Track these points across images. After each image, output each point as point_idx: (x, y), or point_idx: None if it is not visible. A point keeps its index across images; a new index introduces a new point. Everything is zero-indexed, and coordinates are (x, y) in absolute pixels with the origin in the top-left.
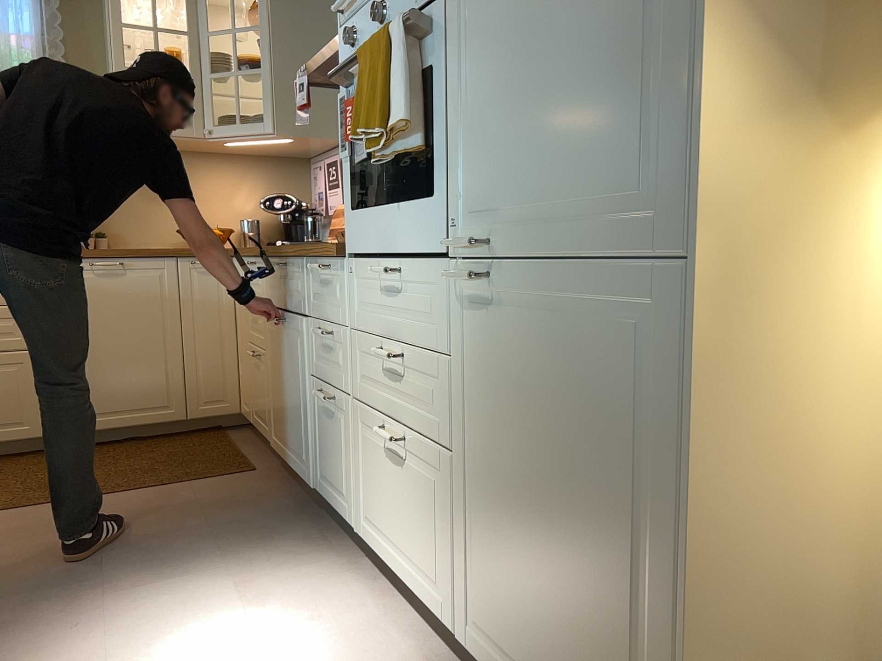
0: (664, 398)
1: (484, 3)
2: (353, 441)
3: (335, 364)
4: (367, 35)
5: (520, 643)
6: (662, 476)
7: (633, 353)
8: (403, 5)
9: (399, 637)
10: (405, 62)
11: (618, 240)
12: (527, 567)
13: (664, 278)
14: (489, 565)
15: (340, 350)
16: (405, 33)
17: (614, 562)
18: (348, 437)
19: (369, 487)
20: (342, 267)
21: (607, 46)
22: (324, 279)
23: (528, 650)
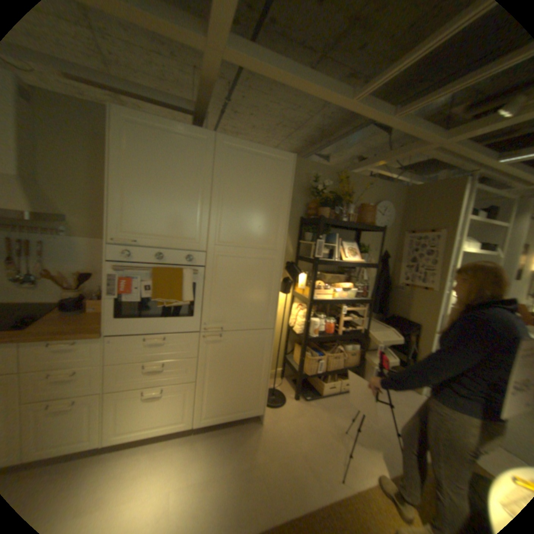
0: (263, 348)
1: (220, 276)
2: (98, 411)
3: (71, 387)
4: (138, 257)
5: (220, 409)
6: (262, 359)
7: (258, 343)
8: (173, 260)
9: (158, 452)
10: (191, 284)
11: (256, 326)
12: (225, 392)
13: (265, 331)
14: (209, 400)
15: (81, 378)
16: (191, 276)
17: (251, 377)
18: (91, 412)
19: (117, 421)
20: (92, 342)
21: (257, 296)
22: (57, 350)
23: (224, 409)
